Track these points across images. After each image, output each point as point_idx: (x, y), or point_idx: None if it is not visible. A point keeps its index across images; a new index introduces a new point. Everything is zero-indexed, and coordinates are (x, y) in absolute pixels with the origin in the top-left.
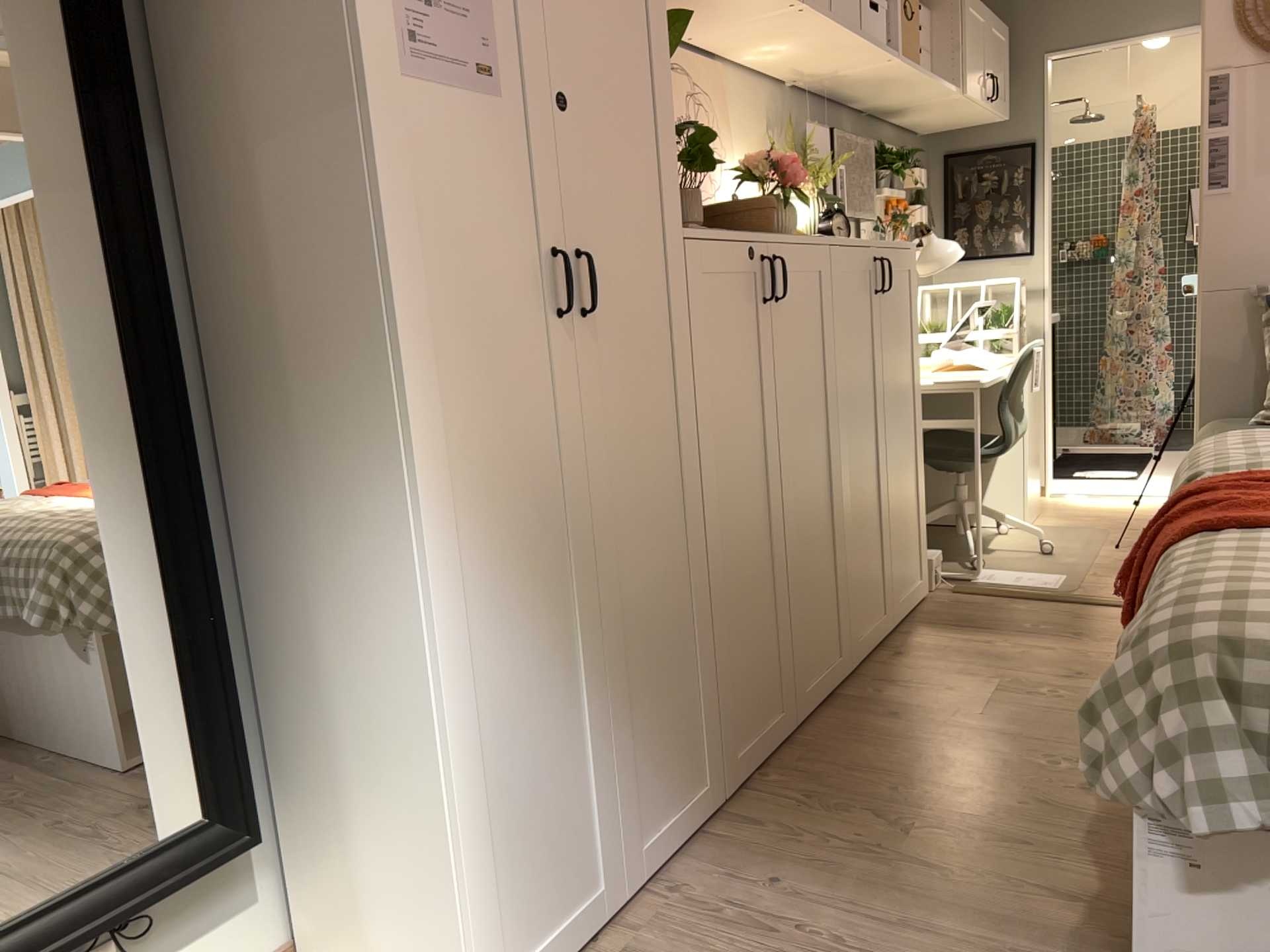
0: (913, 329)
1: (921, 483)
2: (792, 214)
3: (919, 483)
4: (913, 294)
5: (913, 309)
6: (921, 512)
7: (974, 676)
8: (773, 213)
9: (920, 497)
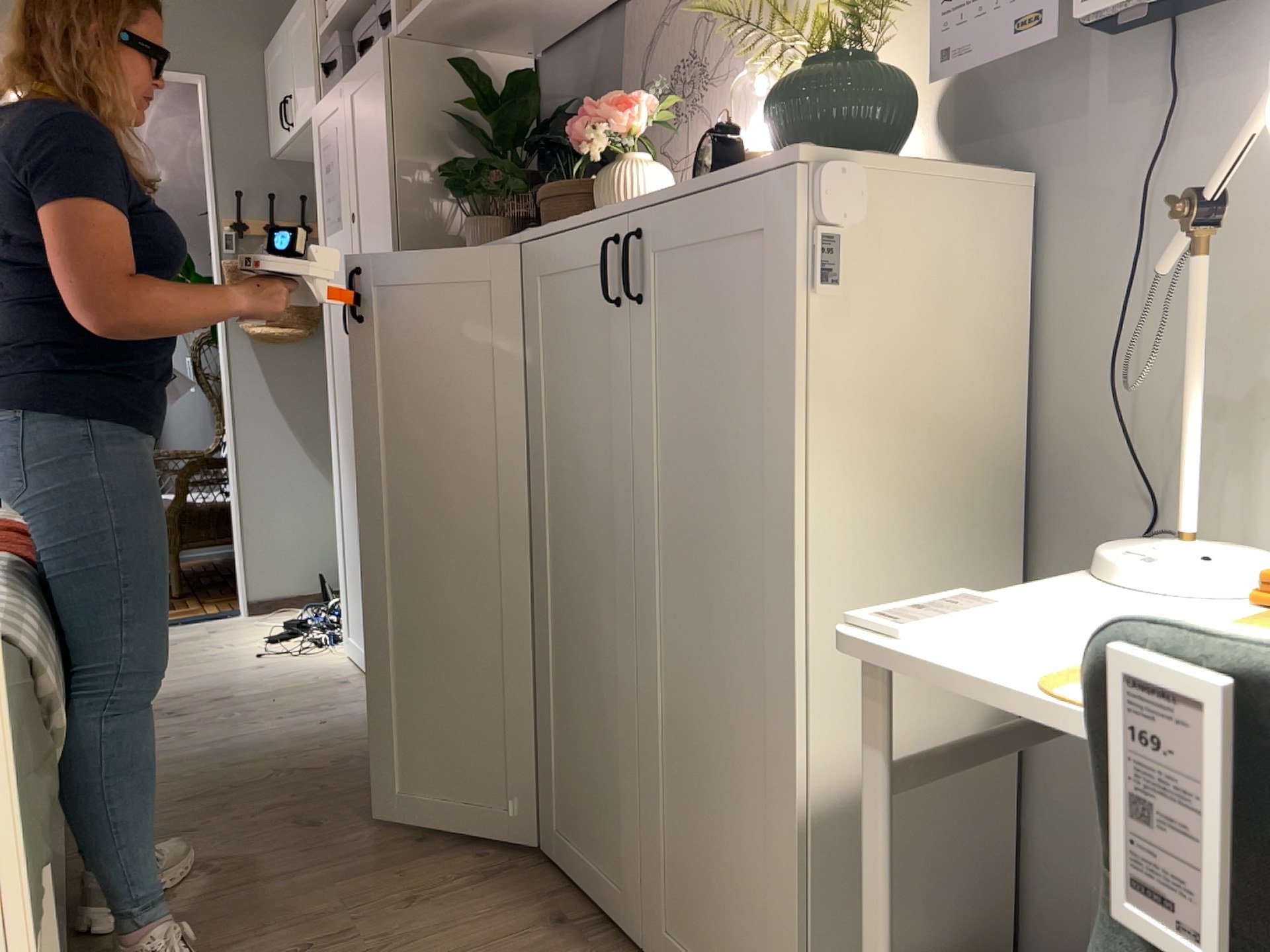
0: (794, 403)
1: (799, 834)
2: (615, 186)
3: (793, 831)
4: (800, 302)
5: (795, 346)
6: (793, 906)
7: (402, 950)
8: (597, 194)
9: (793, 868)
